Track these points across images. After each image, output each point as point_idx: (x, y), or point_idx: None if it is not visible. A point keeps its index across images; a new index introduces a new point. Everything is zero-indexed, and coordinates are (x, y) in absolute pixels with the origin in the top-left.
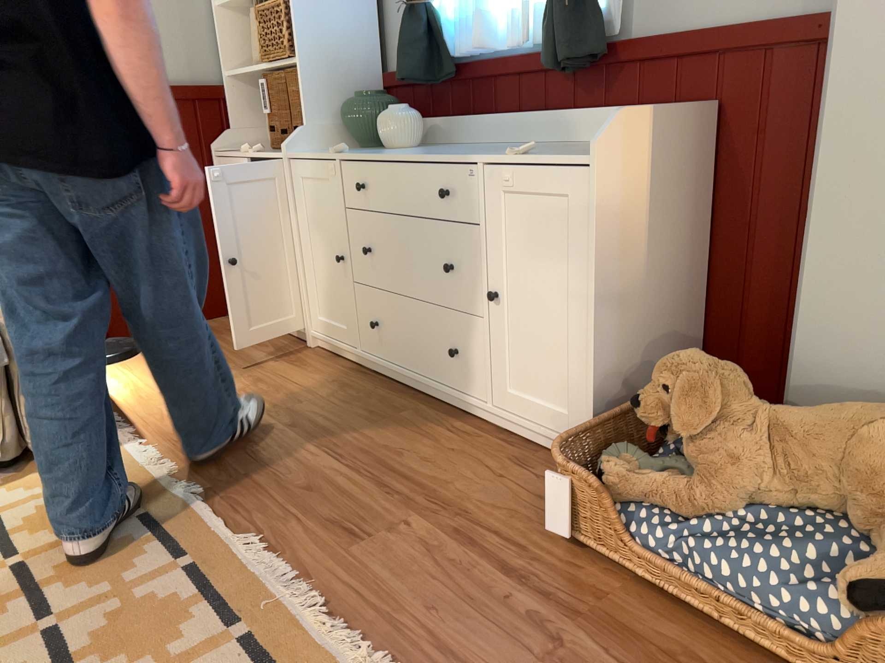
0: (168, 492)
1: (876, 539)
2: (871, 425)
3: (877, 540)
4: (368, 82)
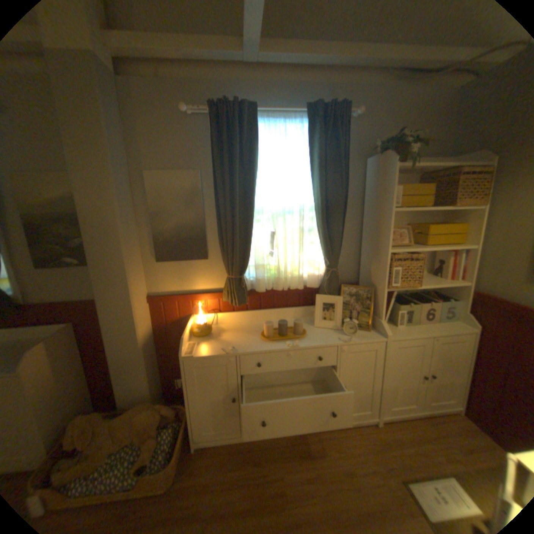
0: None
1: (141, 448)
2: (134, 418)
3: (142, 446)
4: None
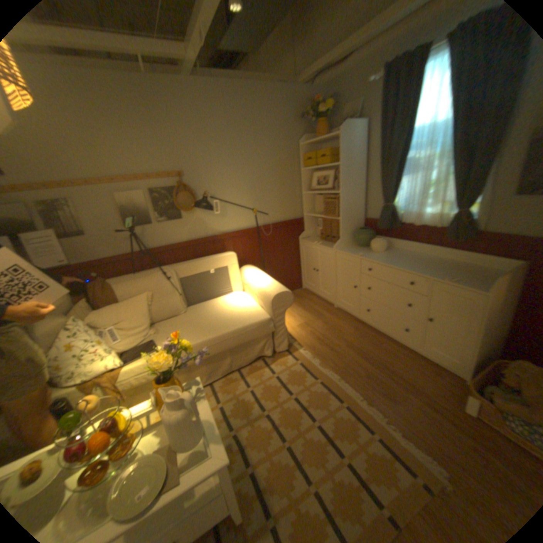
0: (323, 374)
1: None
2: None
3: None
4: (359, 221)
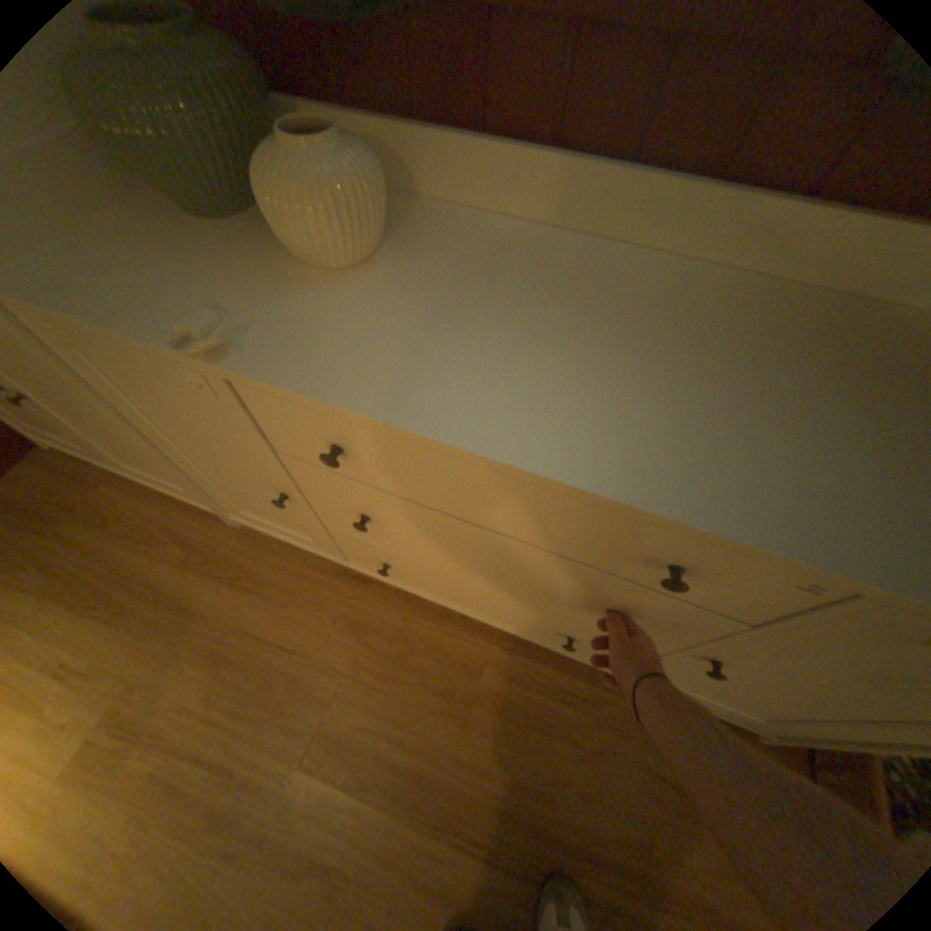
0: None
1: None
2: None
3: None
4: None
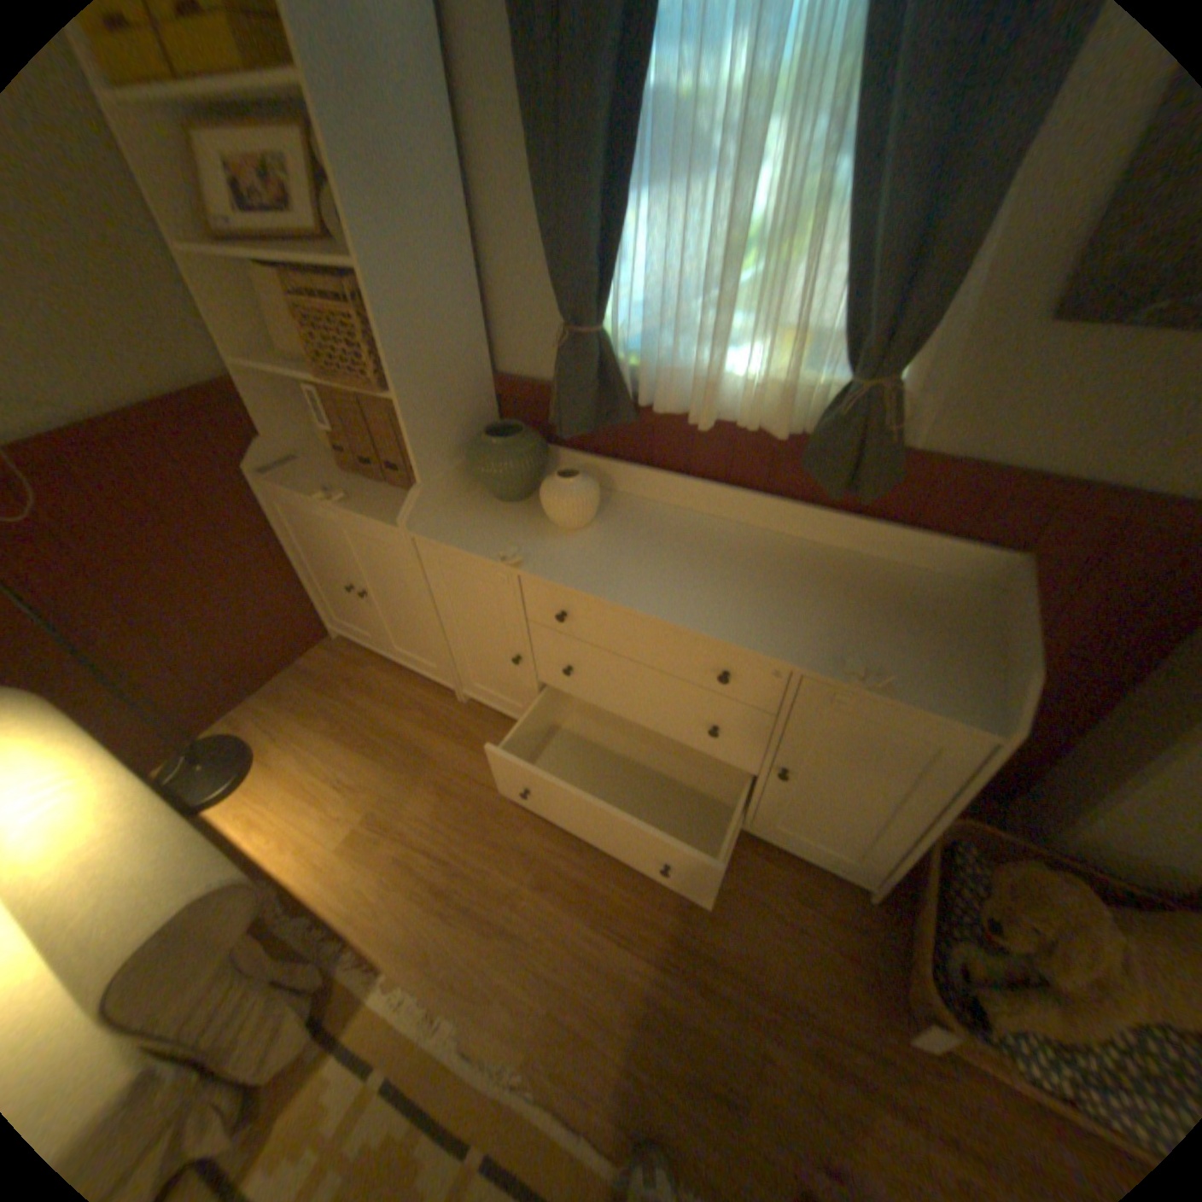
0: (483, 1098)
1: None
2: None
3: None
4: (481, 392)
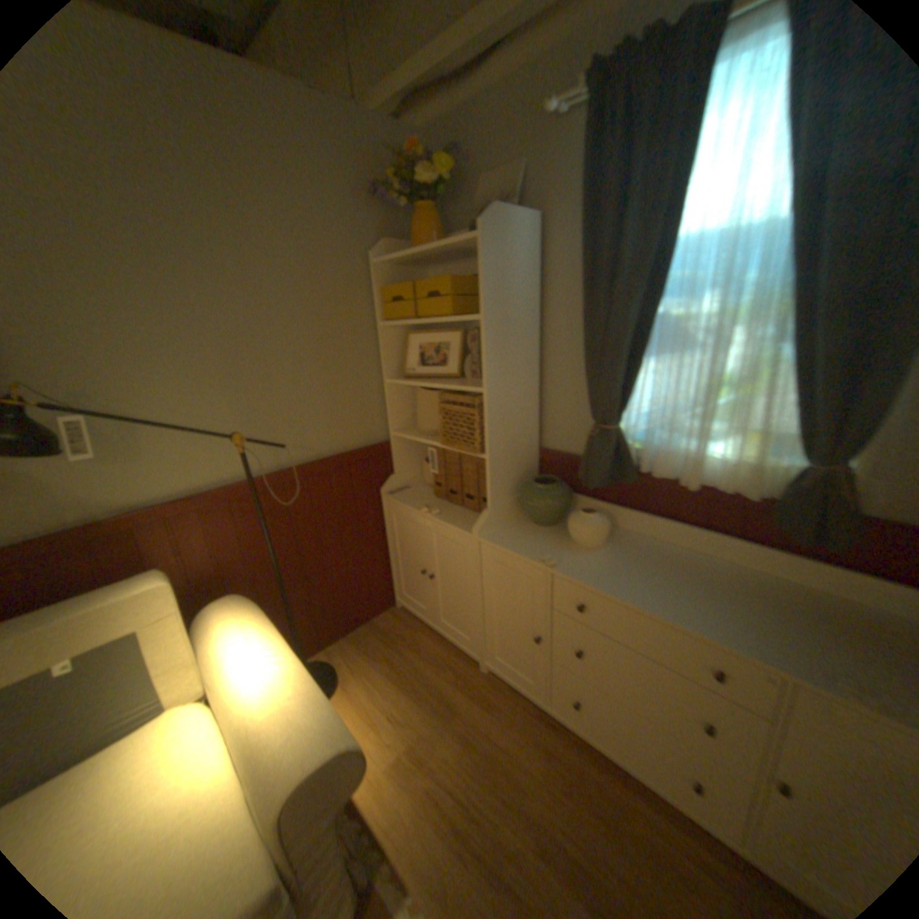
0: None
1: None
2: None
3: None
4: (532, 457)
